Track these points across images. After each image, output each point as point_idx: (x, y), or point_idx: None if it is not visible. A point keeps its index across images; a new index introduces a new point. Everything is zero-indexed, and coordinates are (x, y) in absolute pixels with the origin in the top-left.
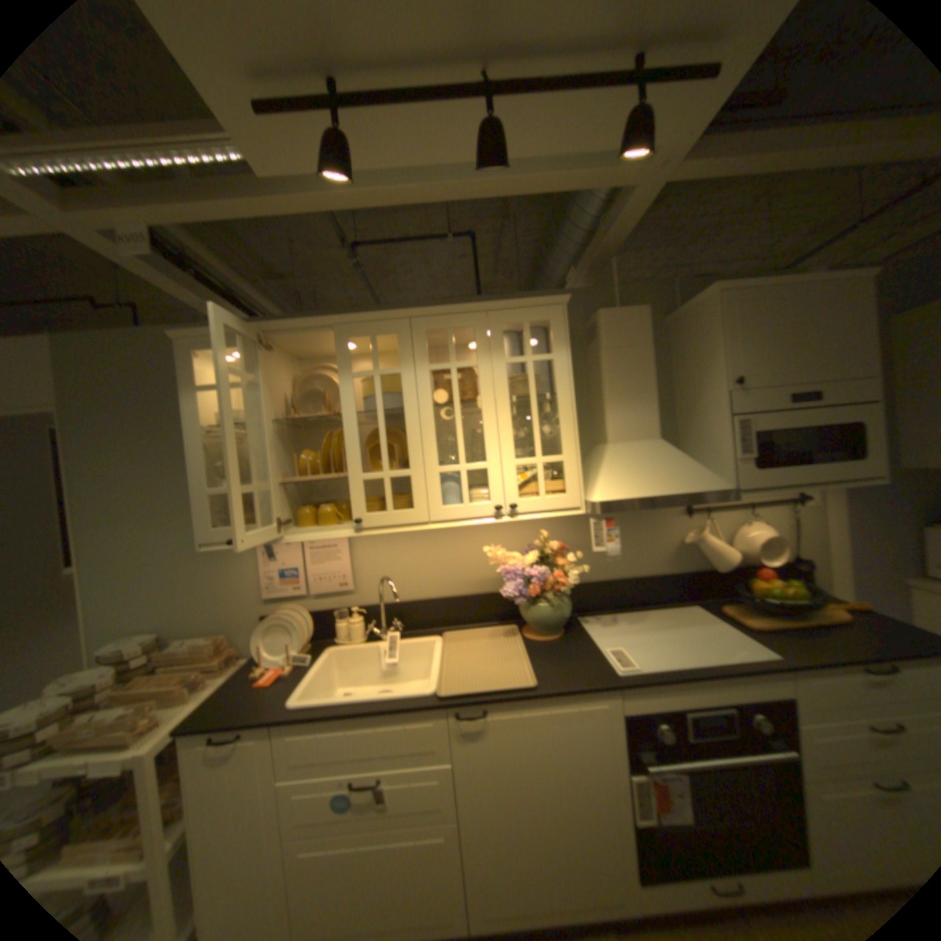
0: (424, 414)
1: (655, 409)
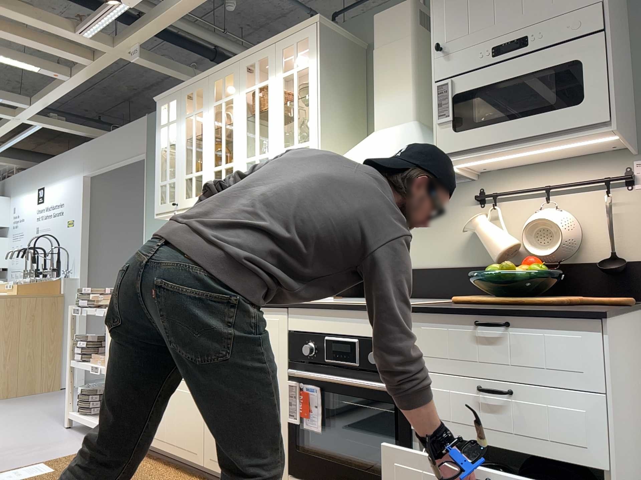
0: (240, 123)
1: (408, 93)
